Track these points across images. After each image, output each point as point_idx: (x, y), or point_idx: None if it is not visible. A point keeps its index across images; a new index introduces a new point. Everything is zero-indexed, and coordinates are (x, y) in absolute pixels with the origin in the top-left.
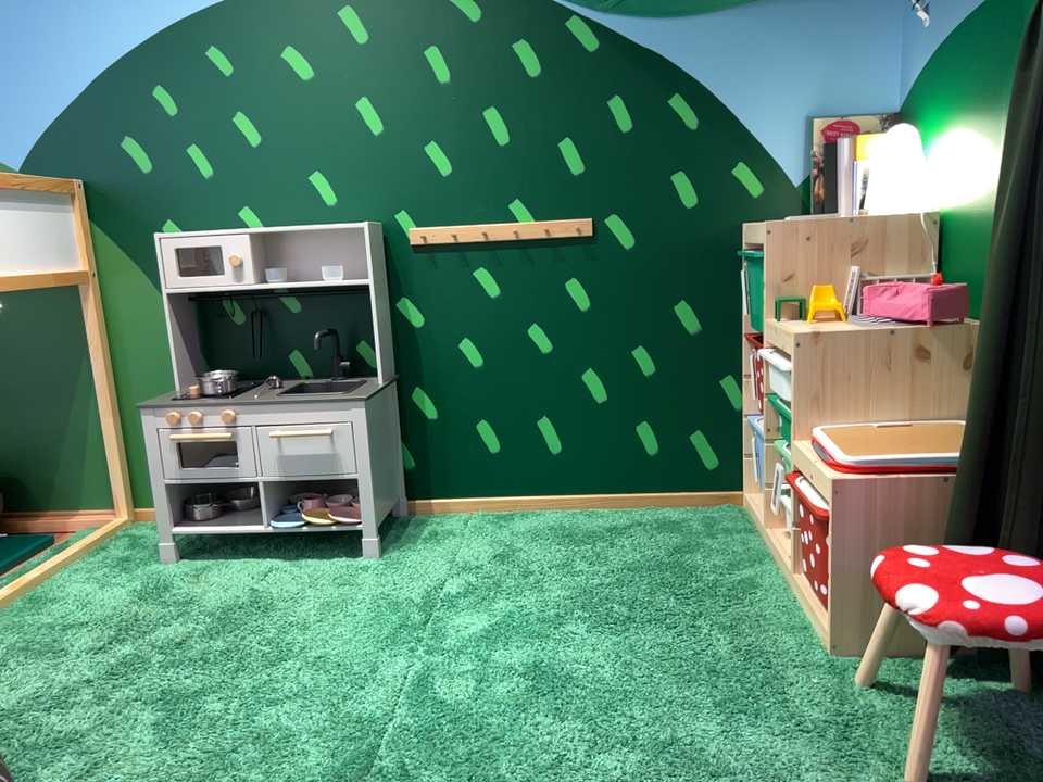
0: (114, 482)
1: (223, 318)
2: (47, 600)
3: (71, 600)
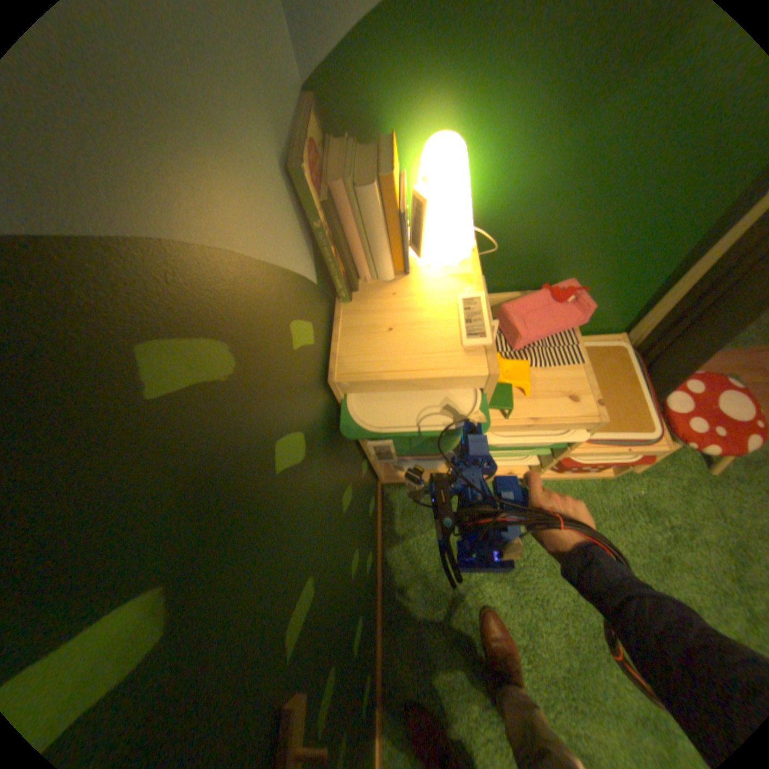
0: None
1: None
2: None
3: None
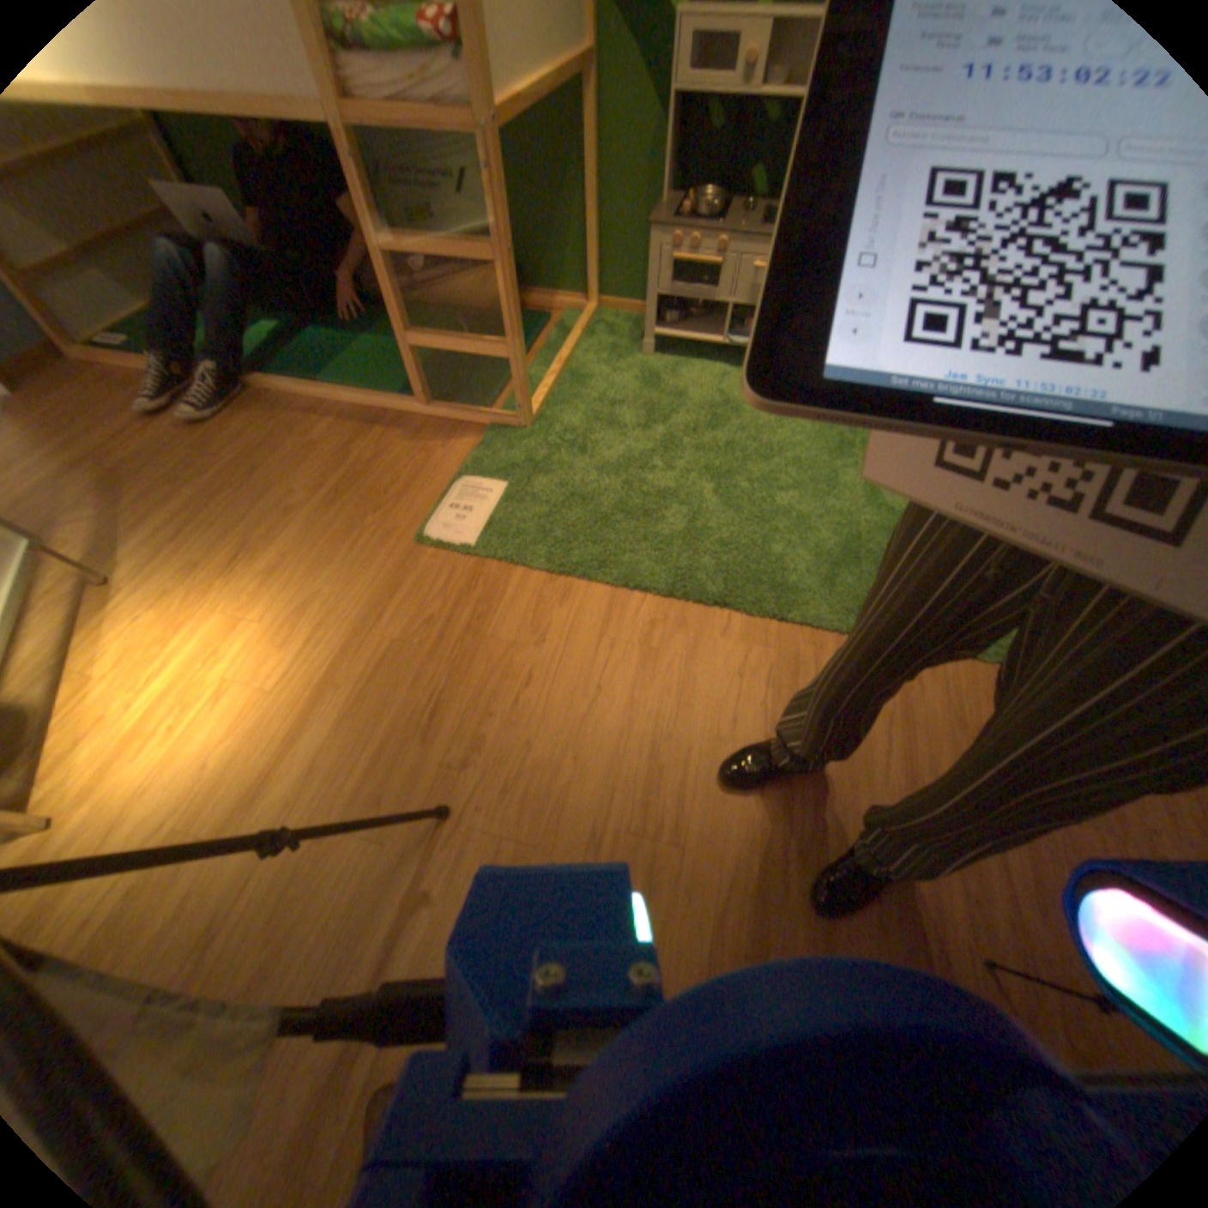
0: (587, 273)
1: (701, 119)
2: (580, 373)
3: (596, 376)
